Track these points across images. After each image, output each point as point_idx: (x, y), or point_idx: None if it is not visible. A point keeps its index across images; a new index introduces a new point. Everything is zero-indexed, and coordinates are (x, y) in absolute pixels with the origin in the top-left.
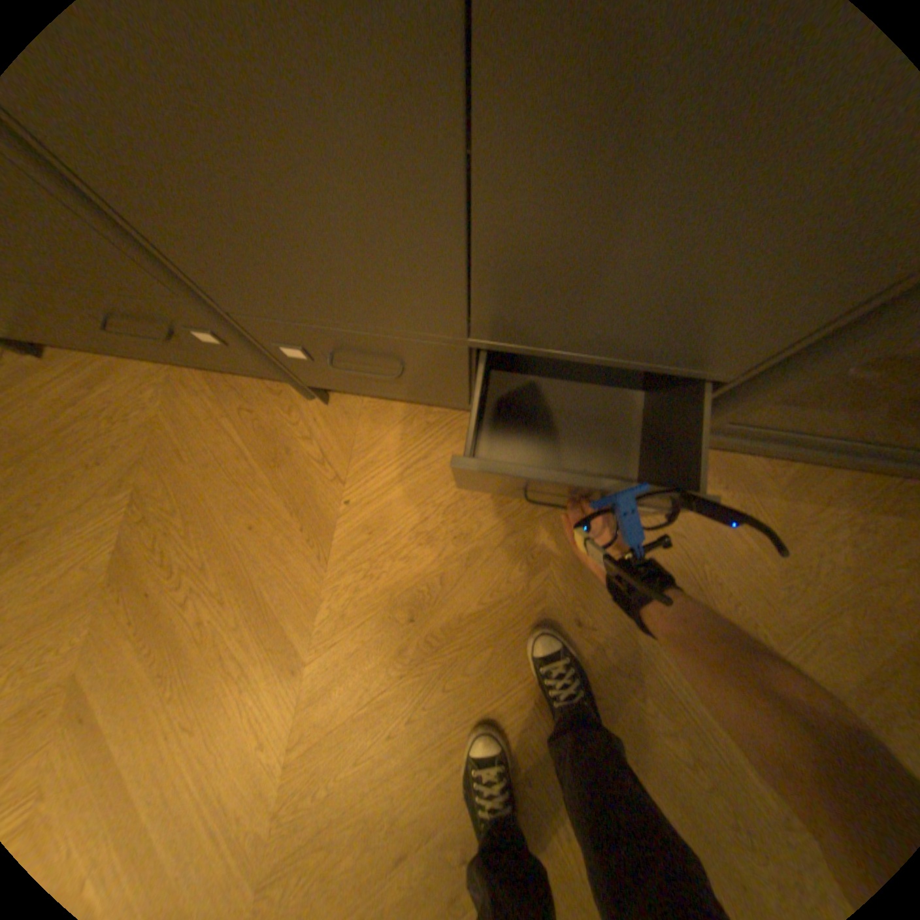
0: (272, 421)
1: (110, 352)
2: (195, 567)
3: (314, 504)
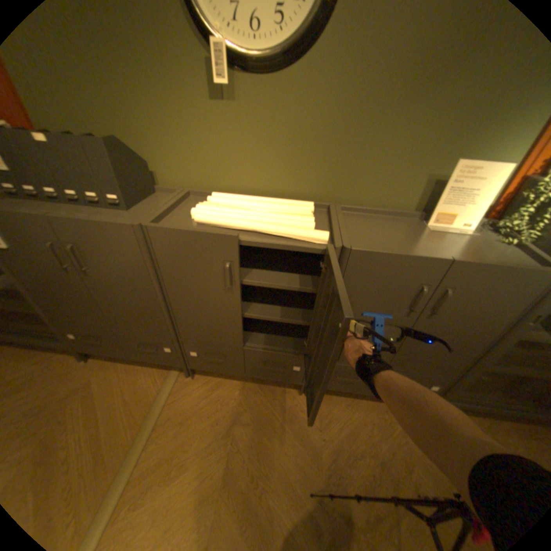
0: (288, 404)
1: (221, 377)
2: (264, 476)
3: (312, 441)
